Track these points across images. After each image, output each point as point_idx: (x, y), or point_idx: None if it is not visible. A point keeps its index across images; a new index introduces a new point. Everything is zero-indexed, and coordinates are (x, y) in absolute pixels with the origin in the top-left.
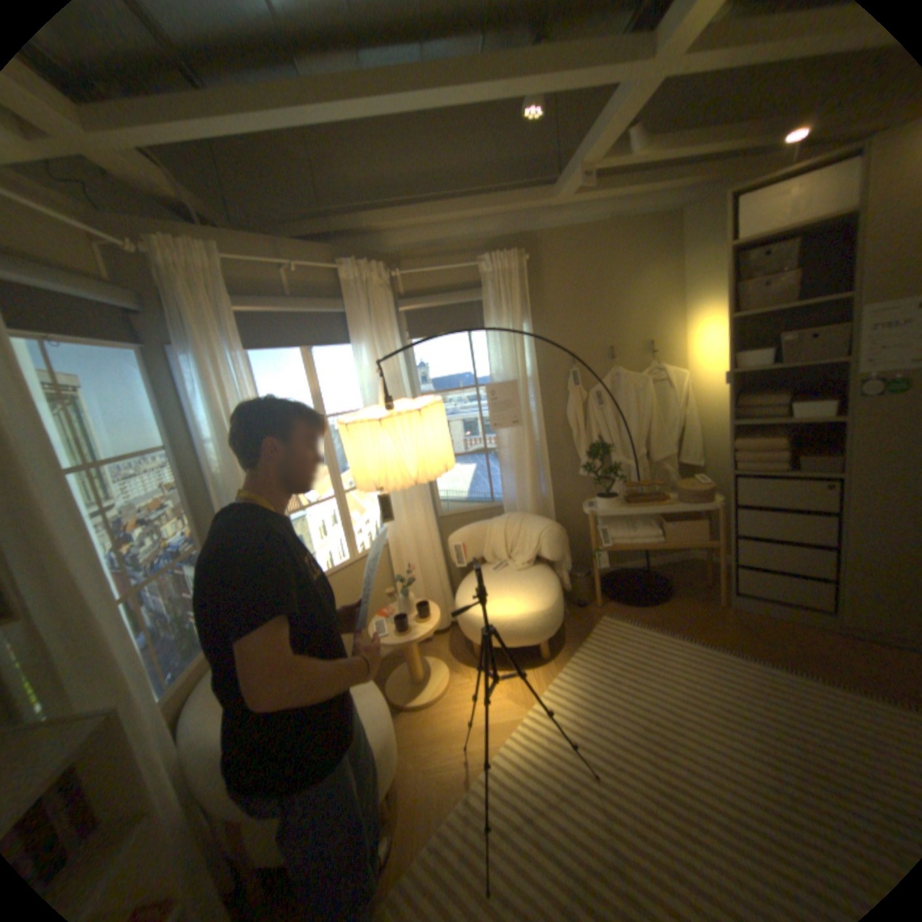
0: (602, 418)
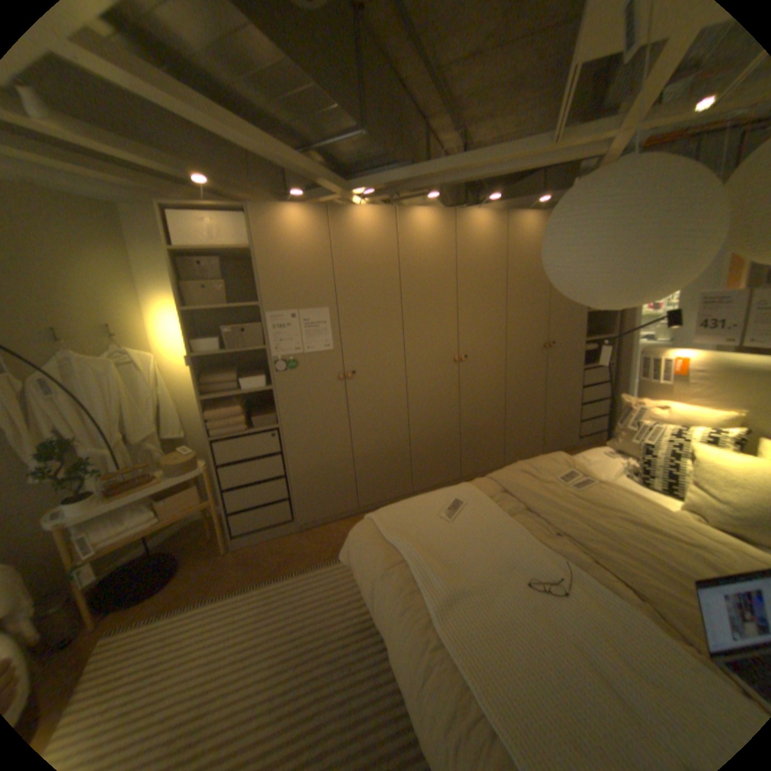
0: (55, 410)
